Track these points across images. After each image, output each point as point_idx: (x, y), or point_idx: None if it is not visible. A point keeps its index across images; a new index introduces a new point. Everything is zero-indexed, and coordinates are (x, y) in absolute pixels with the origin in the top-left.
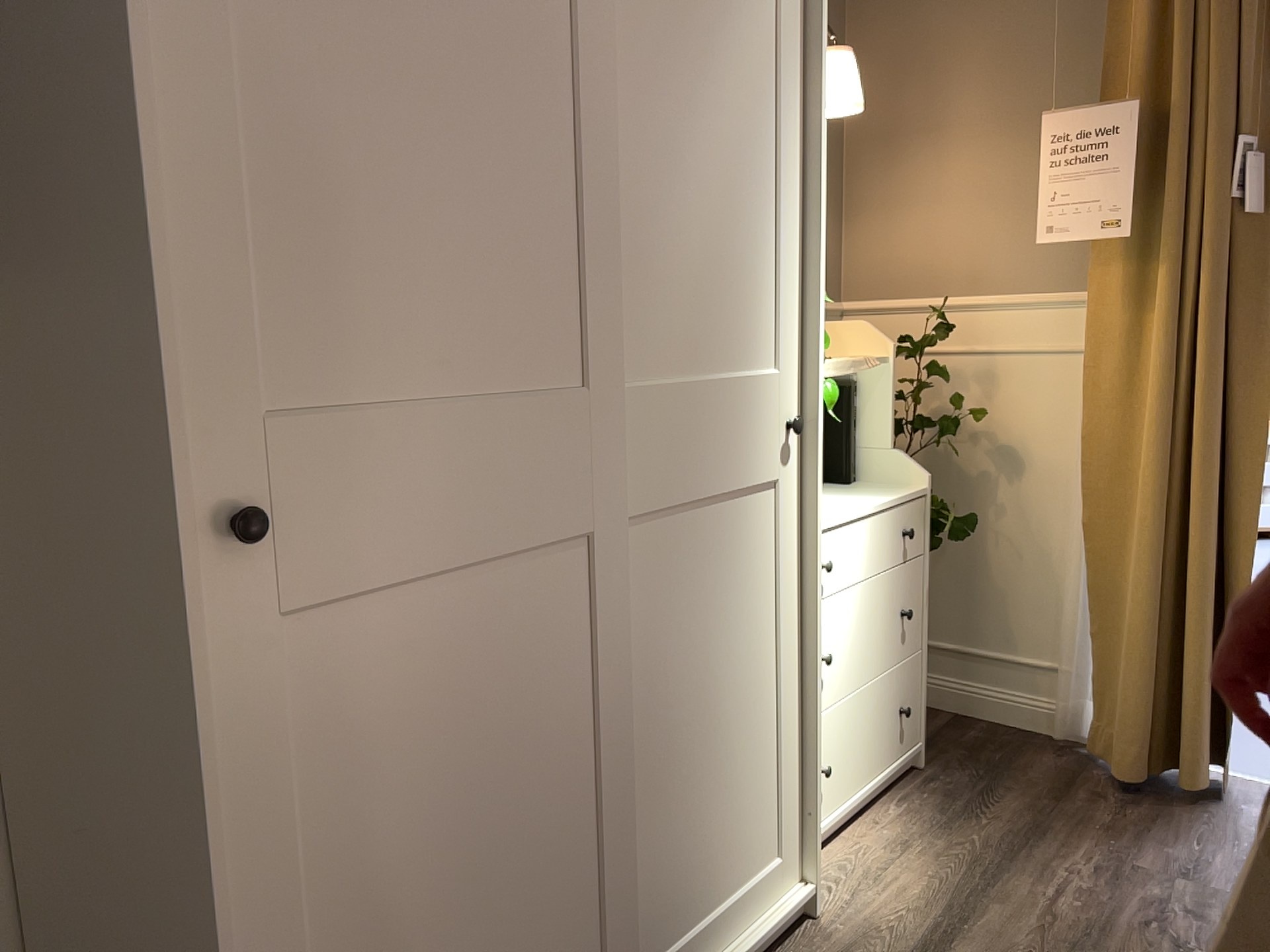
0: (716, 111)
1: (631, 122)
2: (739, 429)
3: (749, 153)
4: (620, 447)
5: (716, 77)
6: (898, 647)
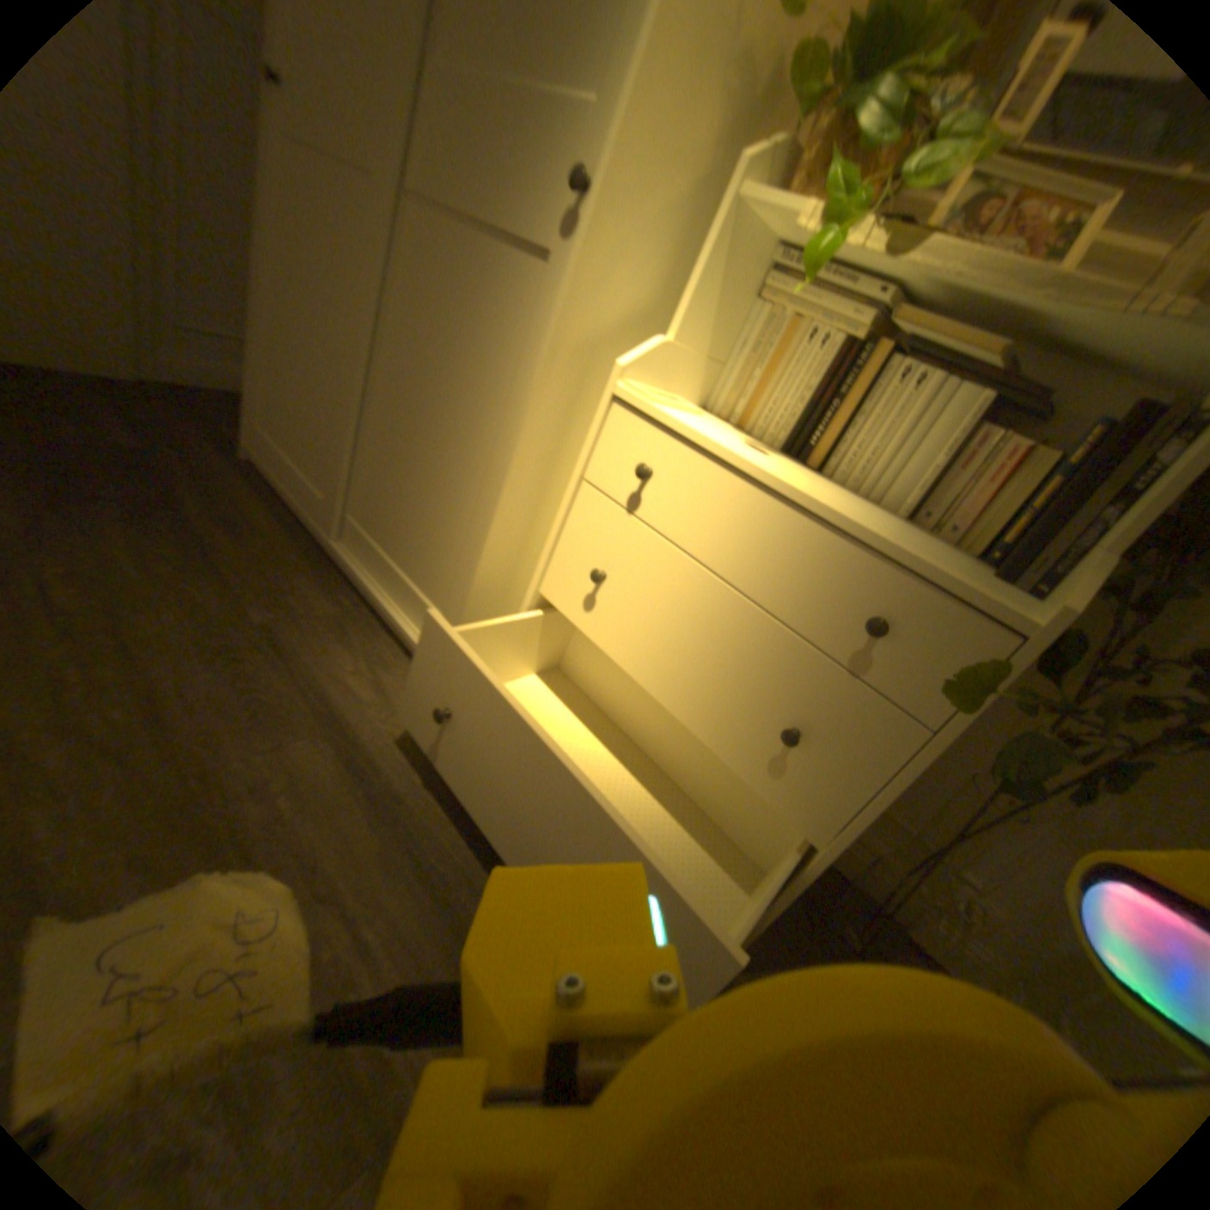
0: None
1: None
2: (518, 160)
3: None
4: (414, 124)
5: None
6: (750, 752)
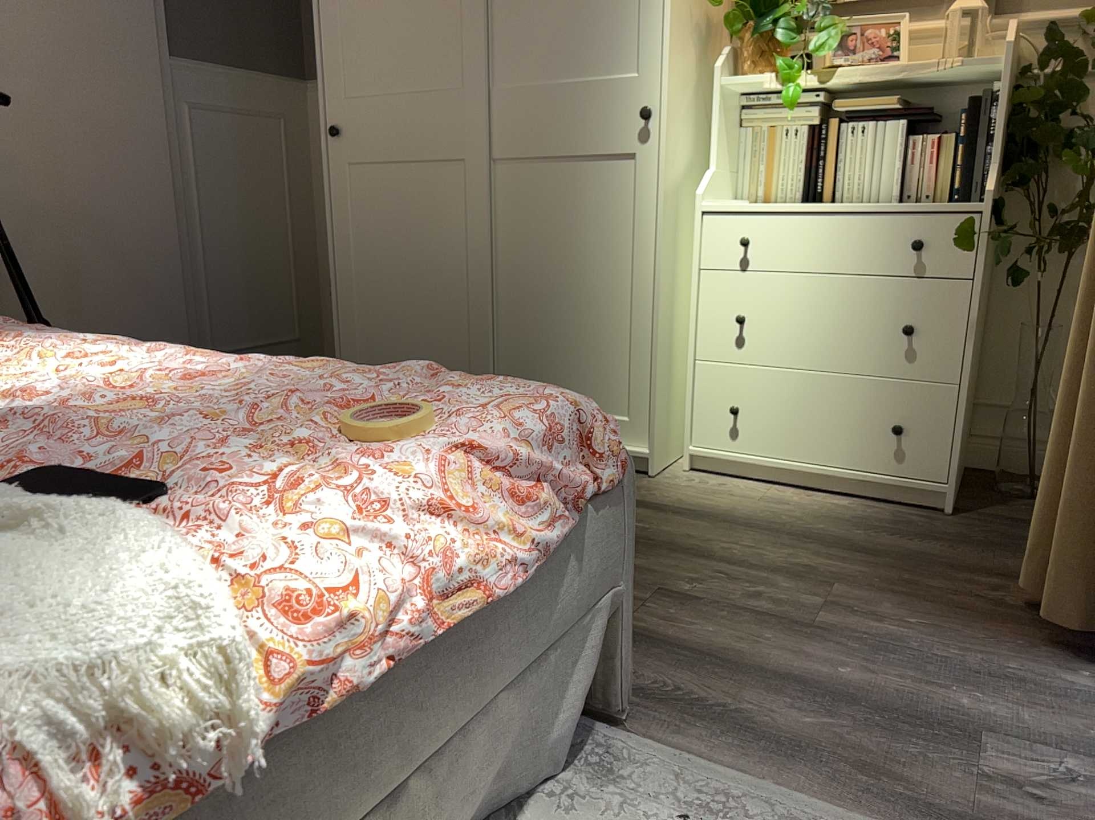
0: None
1: None
2: (589, 116)
3: None
4: (491, 121)
5: None
6: (892, 360)
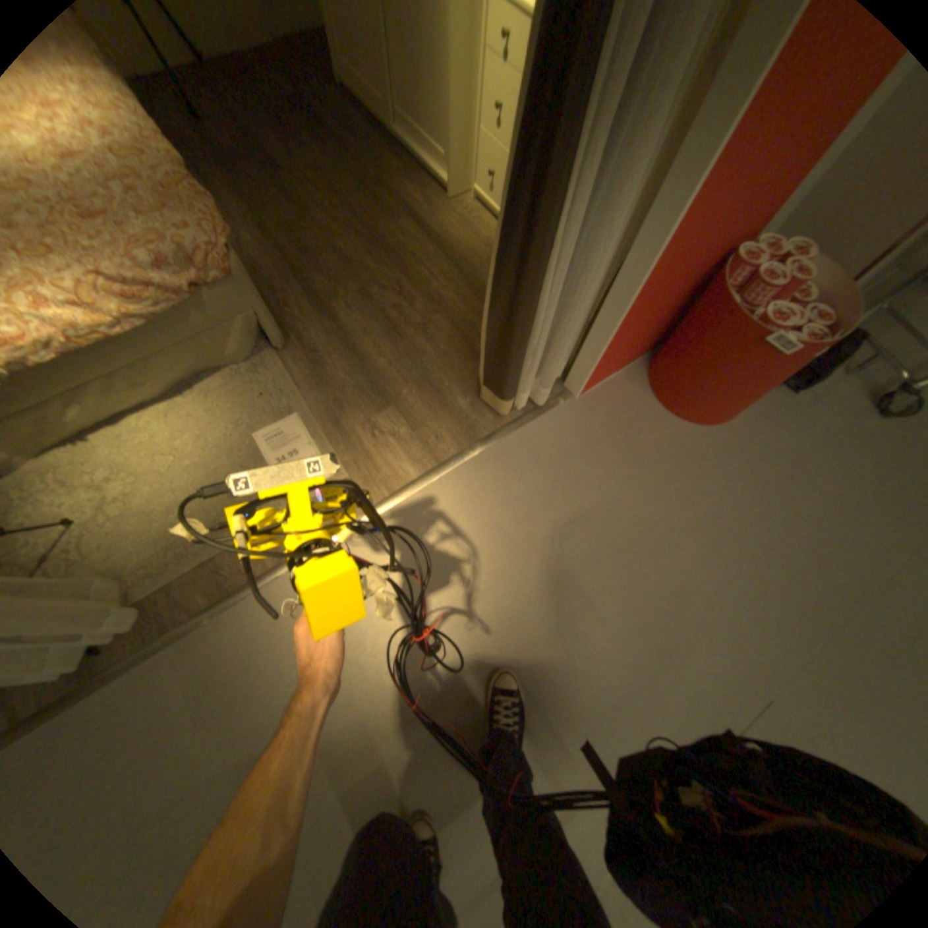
0: None
1: None
2: None
3: None
4: None
5: None
6: None
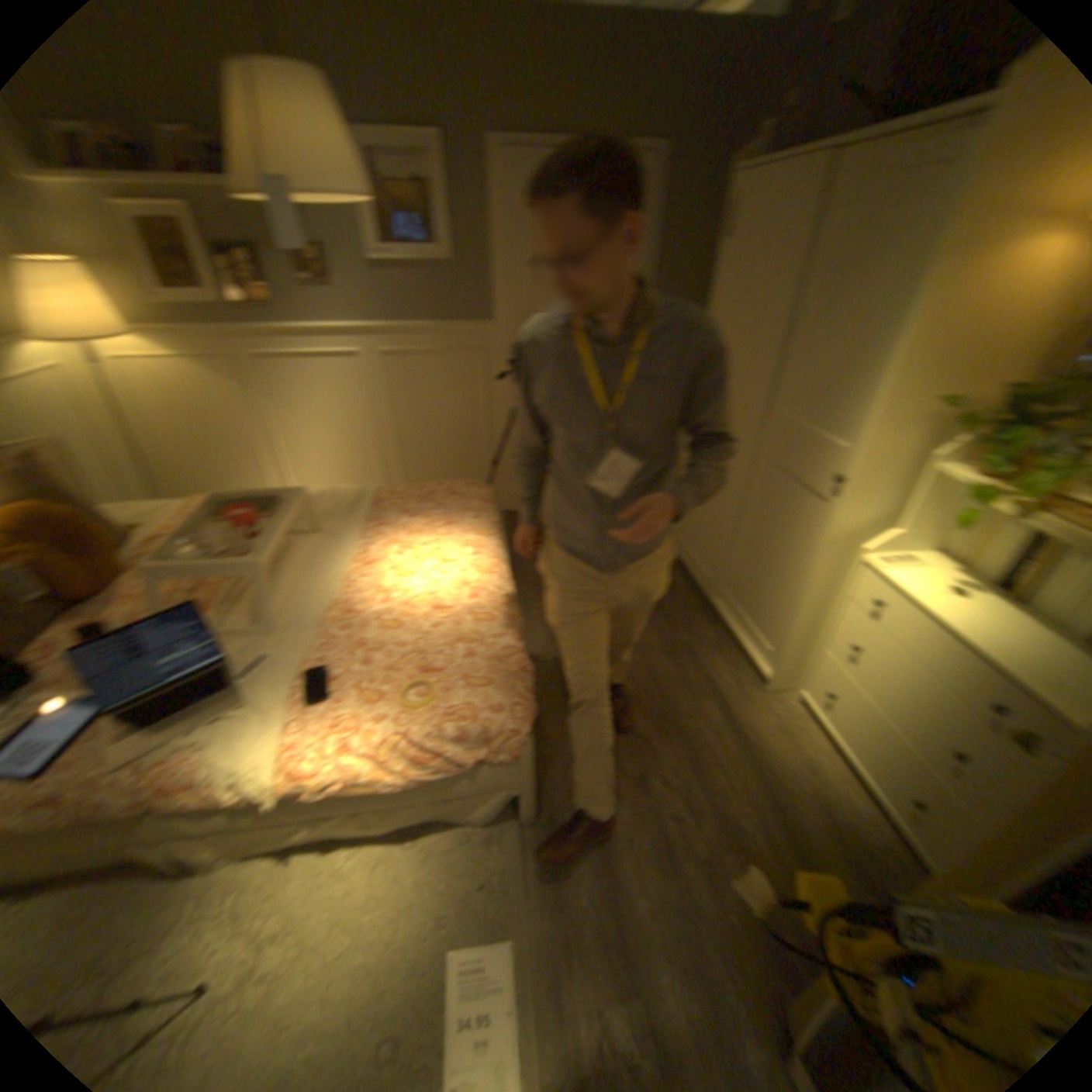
0: (860, 298)
1: (814, 308)
2: (816, 457)
3: (876, 321)
4: (768, 428)
5: (866, 280)
6: (945, 762)
